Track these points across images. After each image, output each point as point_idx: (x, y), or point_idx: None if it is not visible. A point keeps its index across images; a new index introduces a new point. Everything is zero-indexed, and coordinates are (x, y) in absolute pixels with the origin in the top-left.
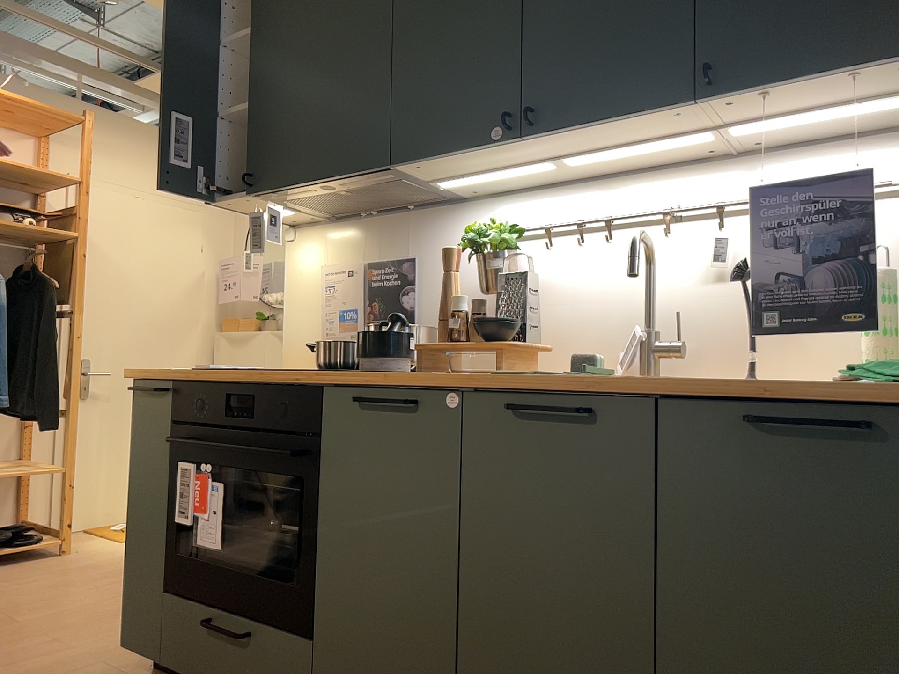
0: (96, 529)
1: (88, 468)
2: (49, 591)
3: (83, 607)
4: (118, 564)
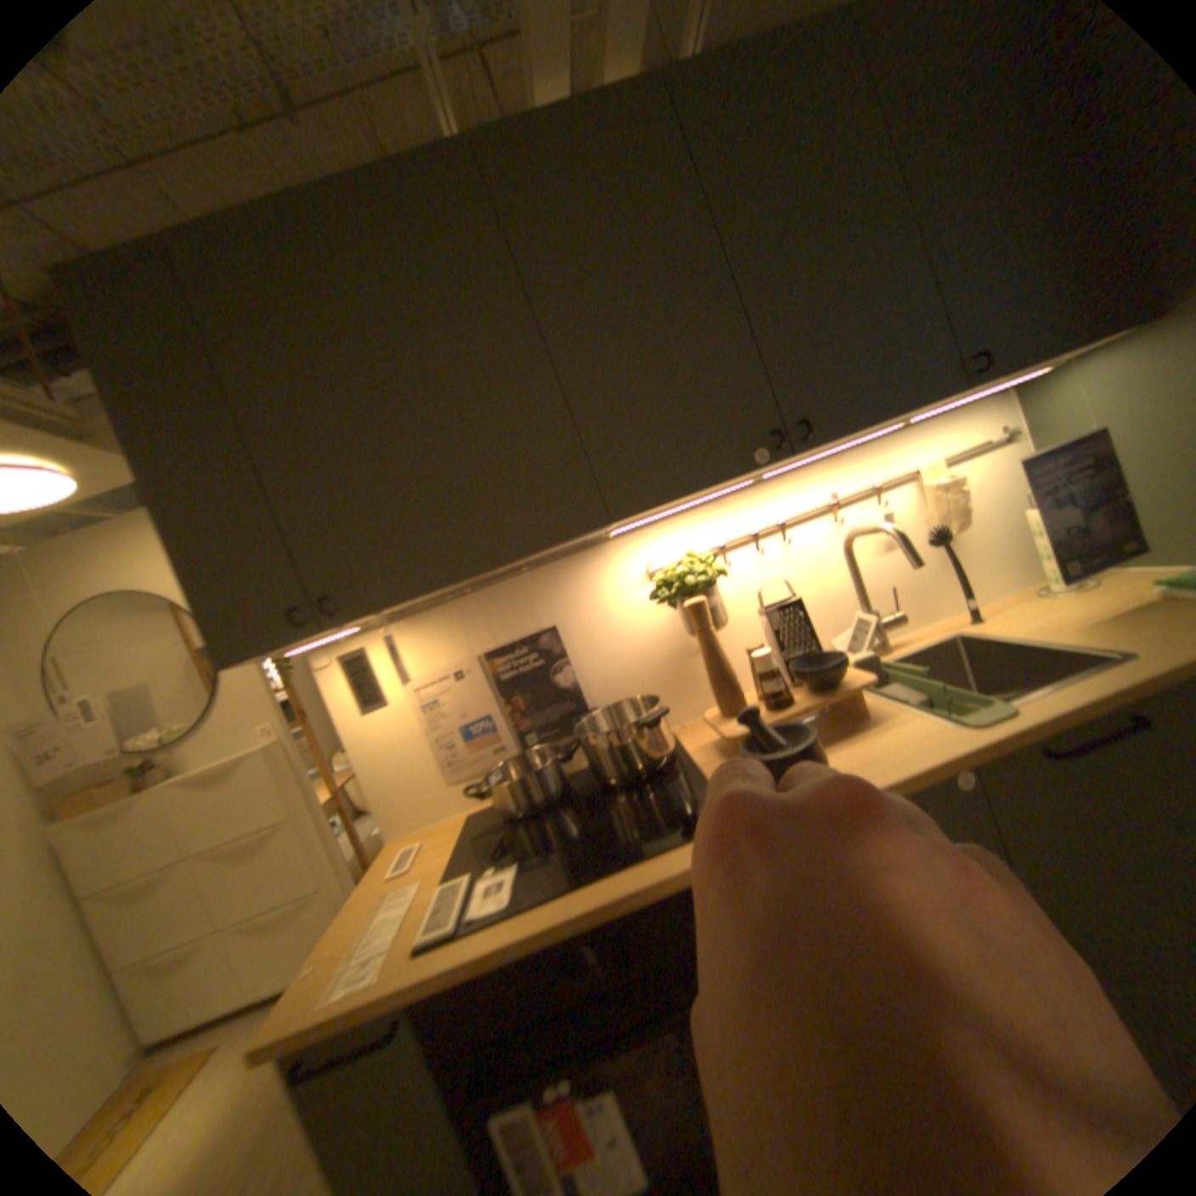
0: None
1: None
2: None
3: None
4: None
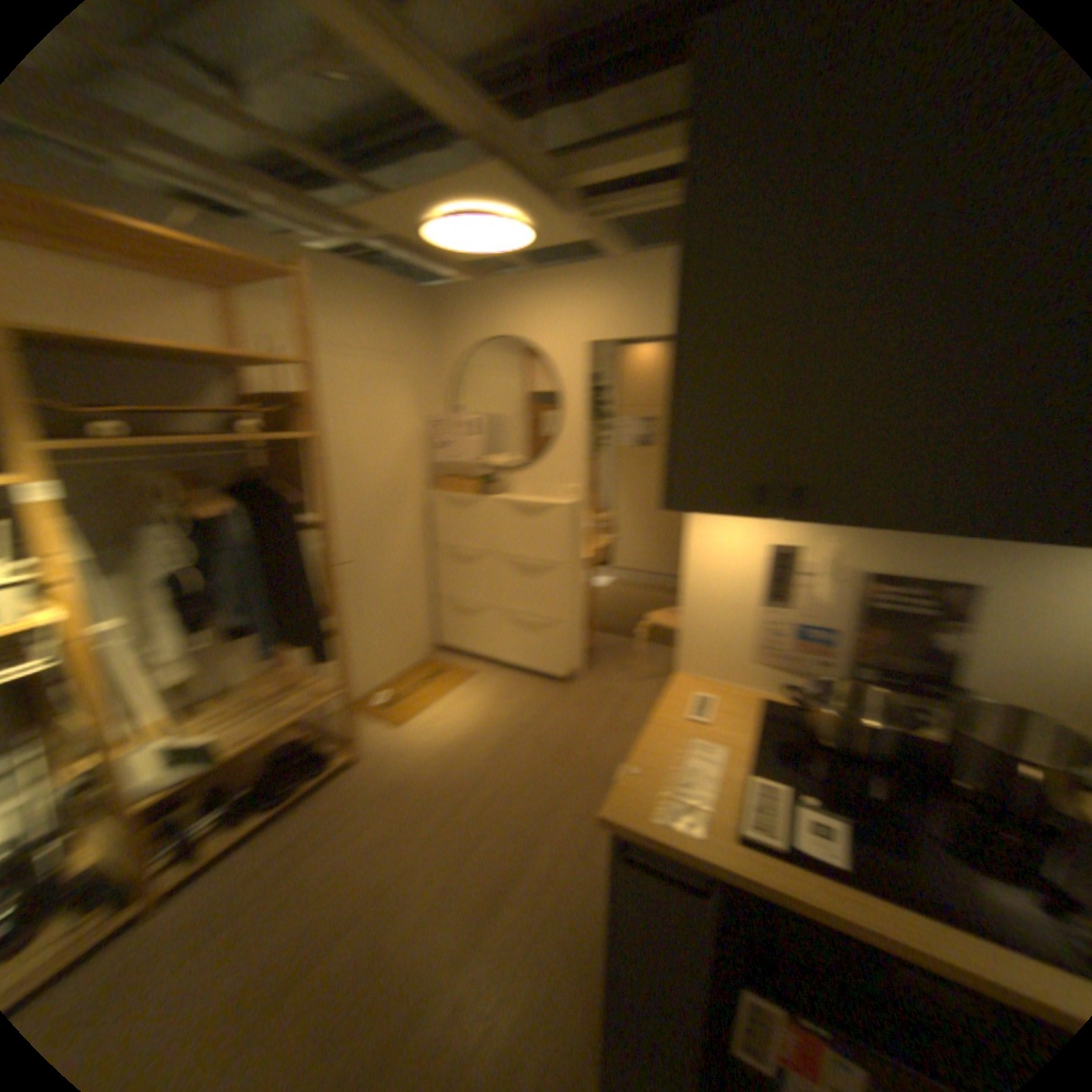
0: (370, 706)
1: (350, 651)
2: (391, 857)
3: (448, 897)
4: (428, 778)
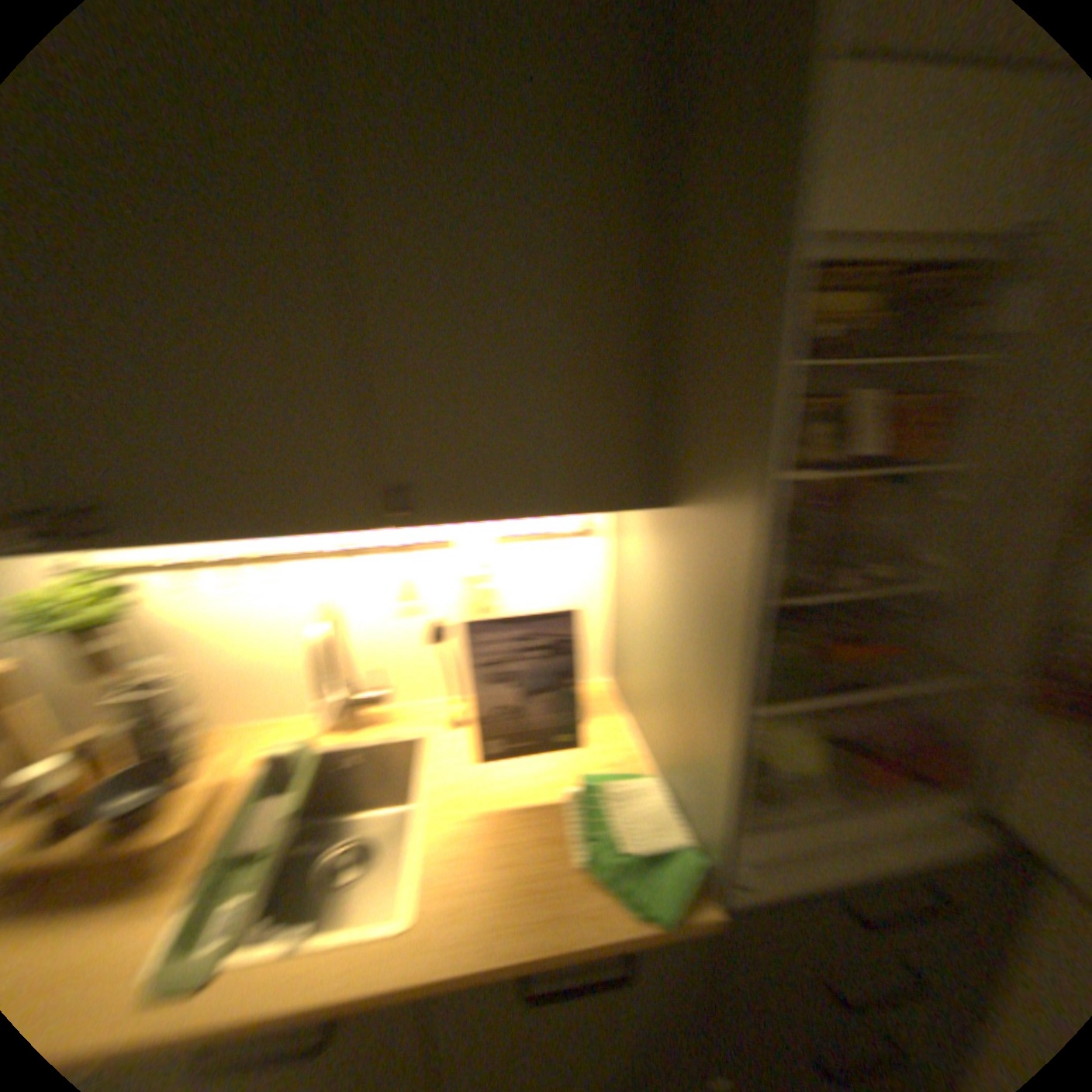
0: None
1: None
2: None
3: None
4: None
